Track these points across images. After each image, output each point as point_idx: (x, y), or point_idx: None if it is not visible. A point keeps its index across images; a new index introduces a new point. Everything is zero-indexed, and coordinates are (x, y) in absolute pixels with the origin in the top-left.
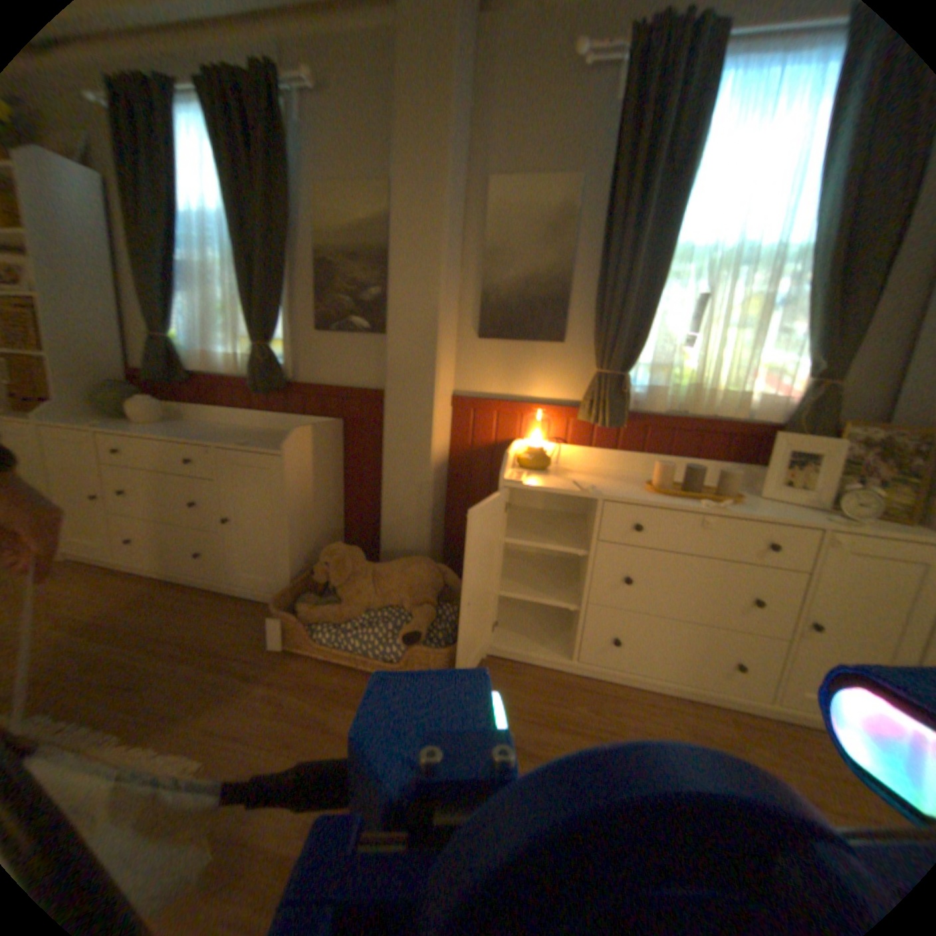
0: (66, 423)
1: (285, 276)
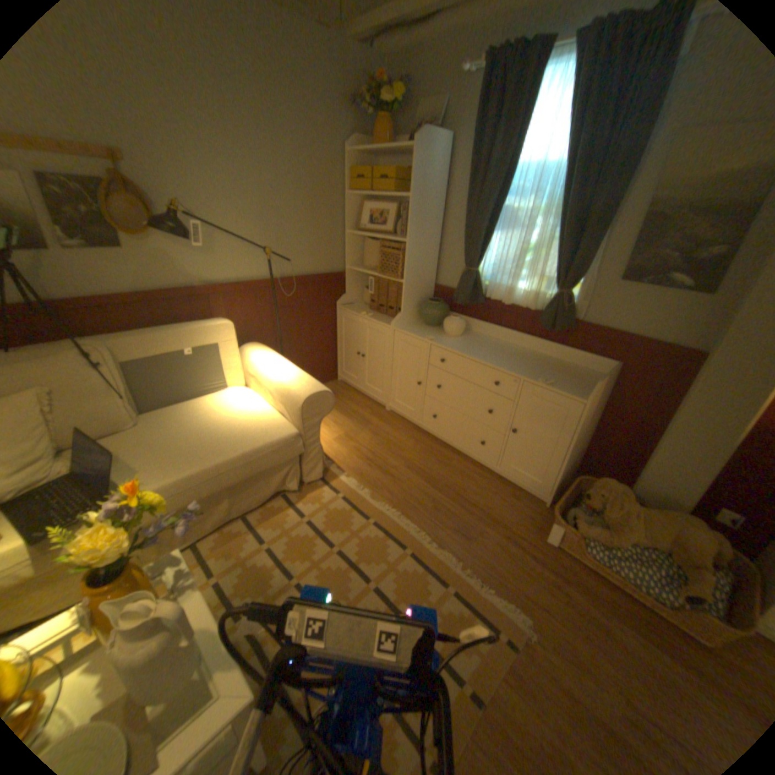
0: (411, 331)
1: (609, 228)
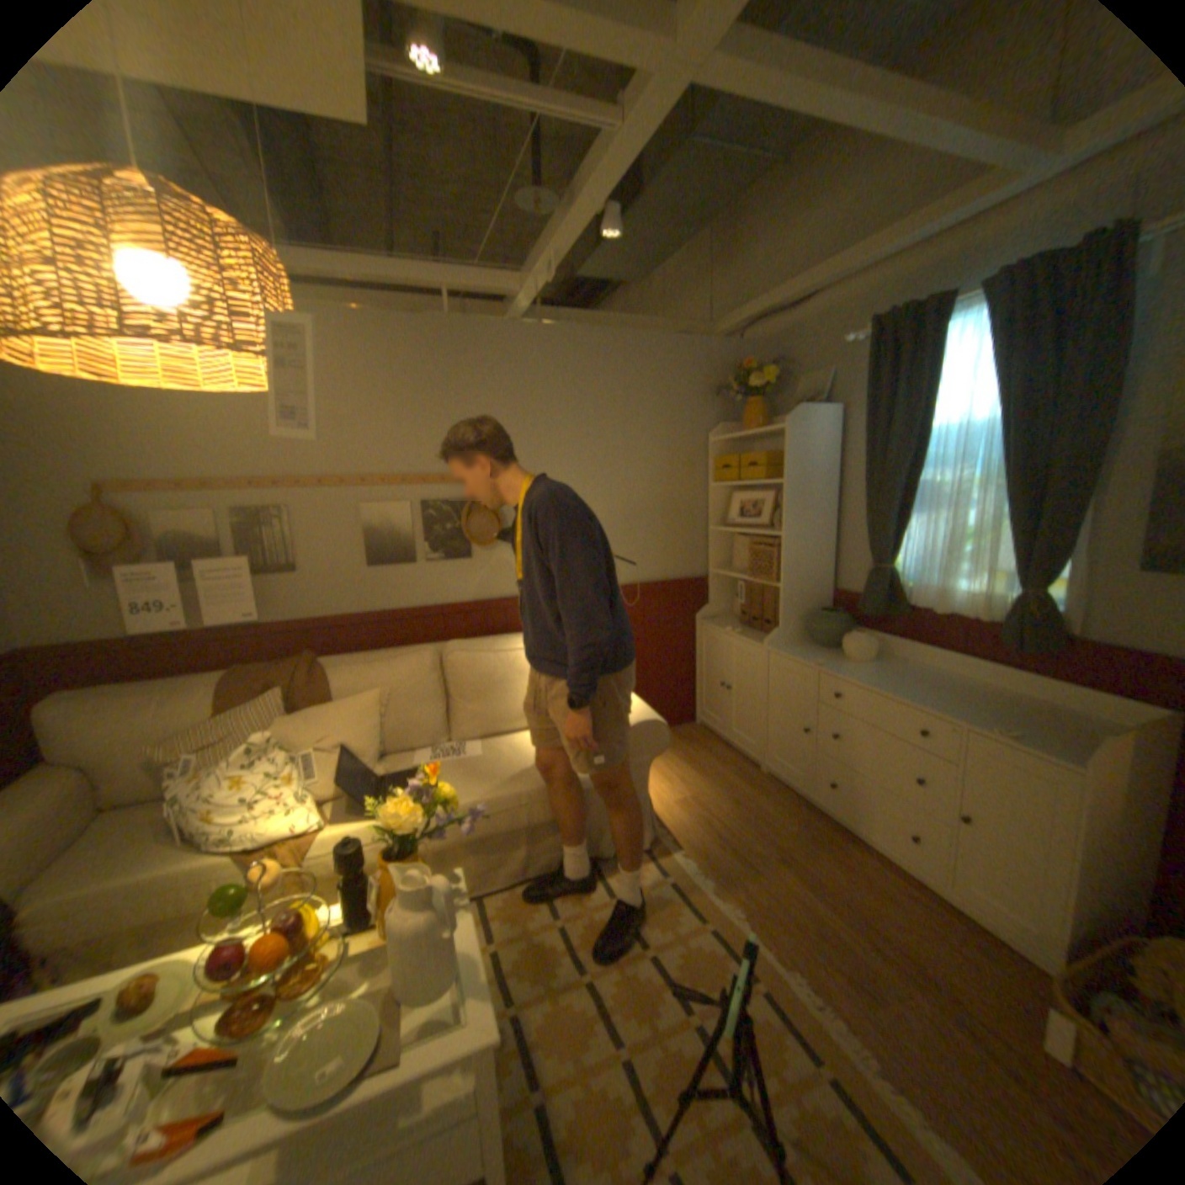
0: (792, 653)
1: (1092, 496)
